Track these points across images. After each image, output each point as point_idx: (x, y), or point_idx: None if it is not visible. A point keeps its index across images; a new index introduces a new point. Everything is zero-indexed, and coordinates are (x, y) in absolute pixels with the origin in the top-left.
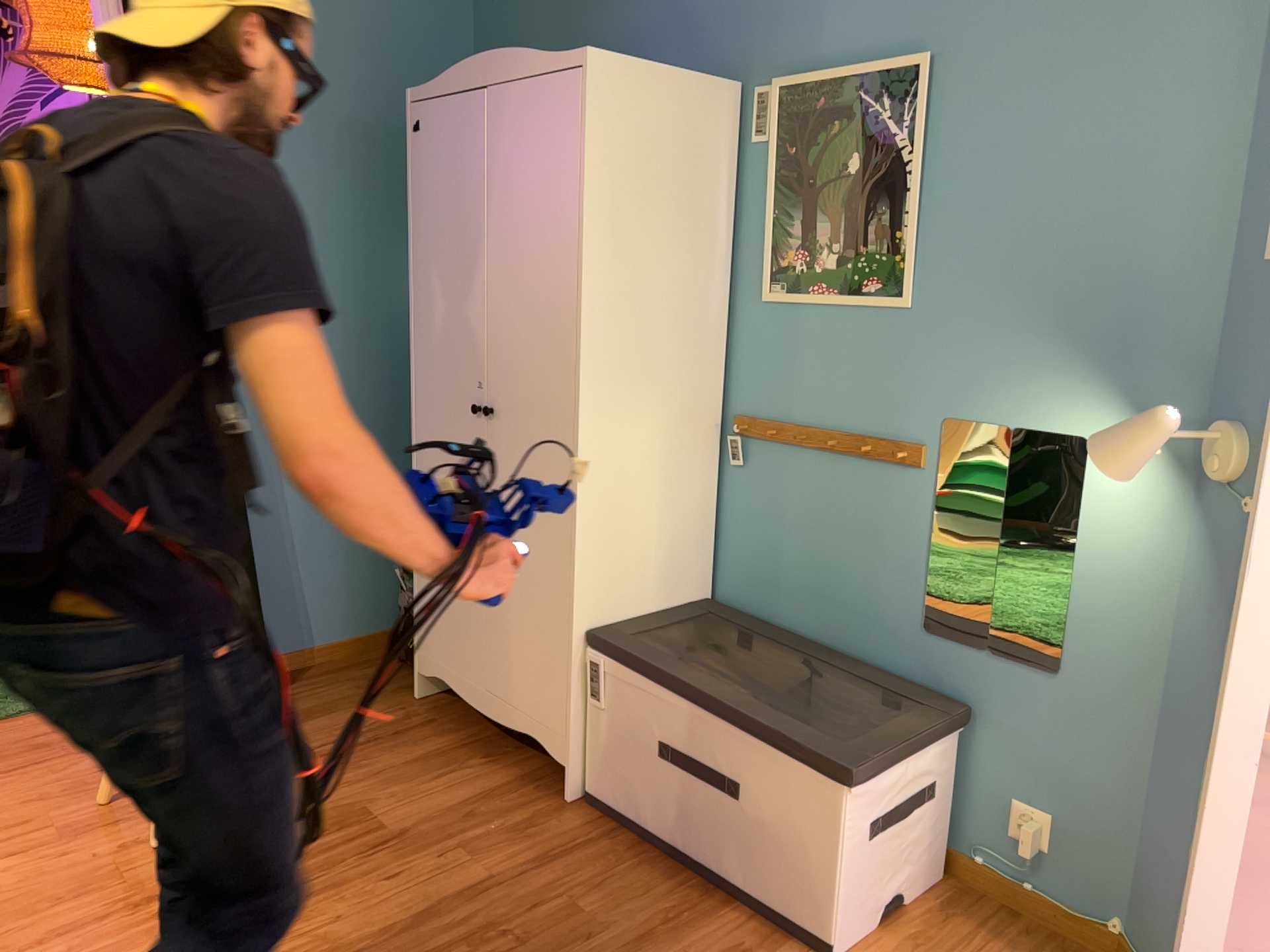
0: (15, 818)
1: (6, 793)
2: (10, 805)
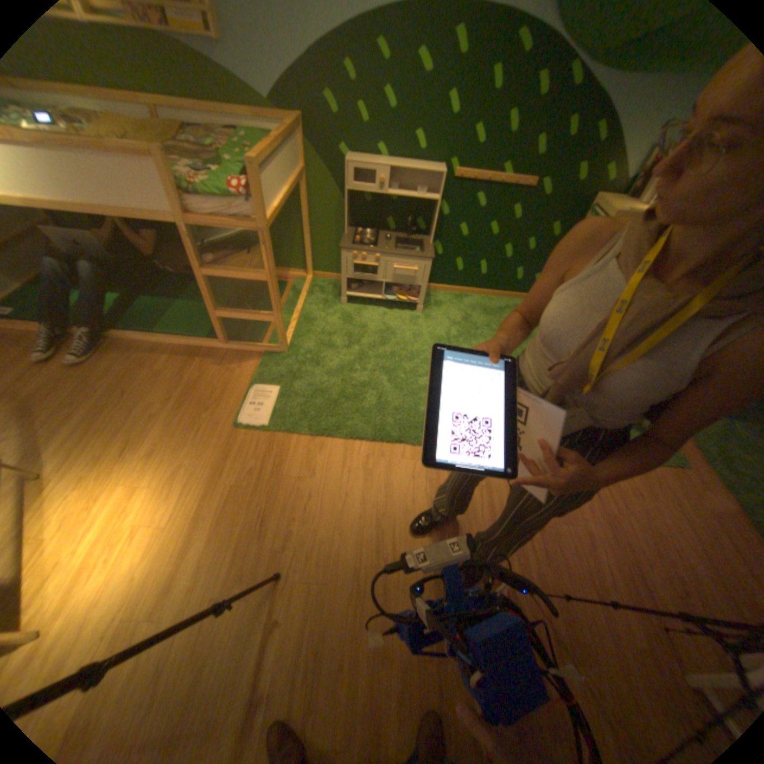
0: (630, 507)
1: (657, 511)
2: (643, 509)
